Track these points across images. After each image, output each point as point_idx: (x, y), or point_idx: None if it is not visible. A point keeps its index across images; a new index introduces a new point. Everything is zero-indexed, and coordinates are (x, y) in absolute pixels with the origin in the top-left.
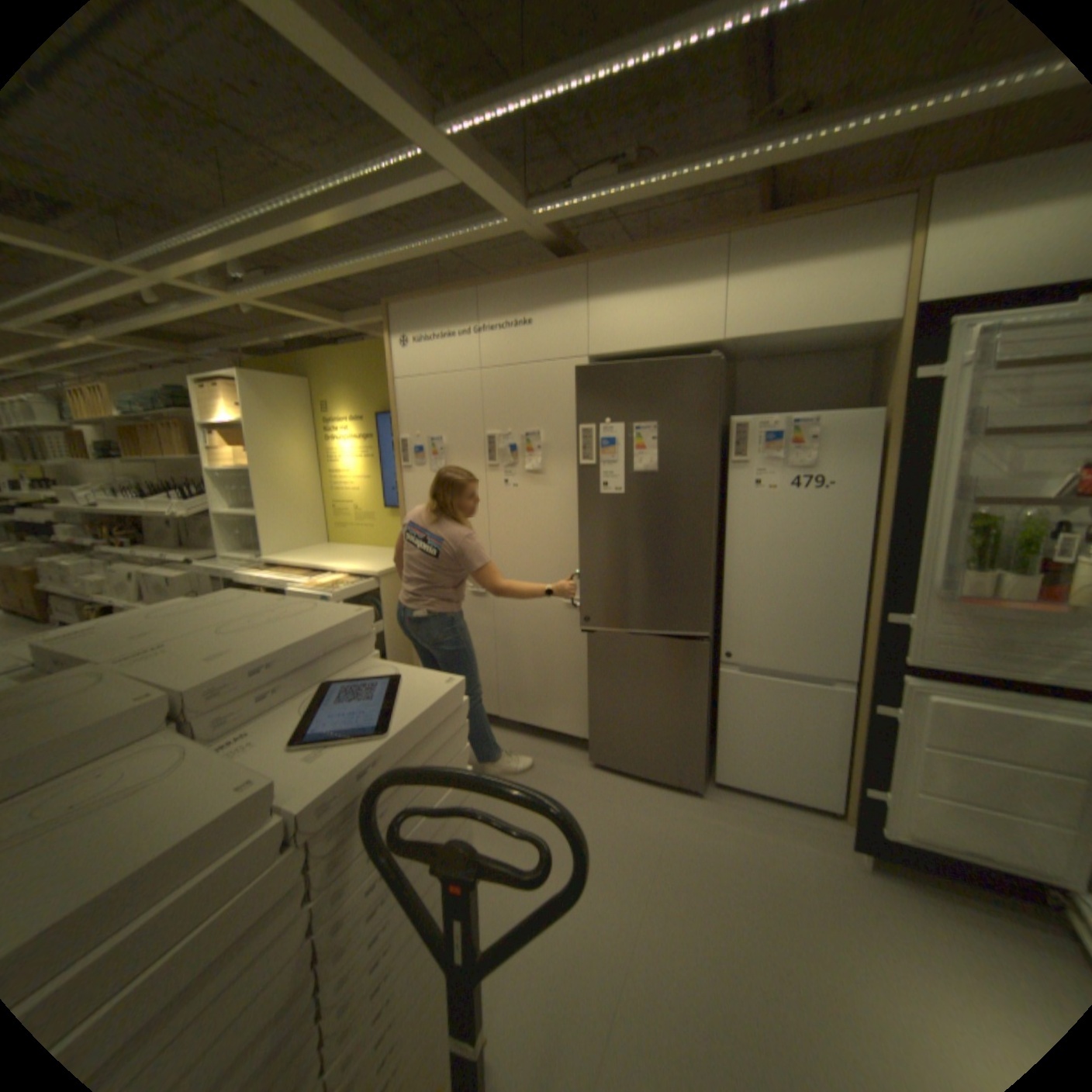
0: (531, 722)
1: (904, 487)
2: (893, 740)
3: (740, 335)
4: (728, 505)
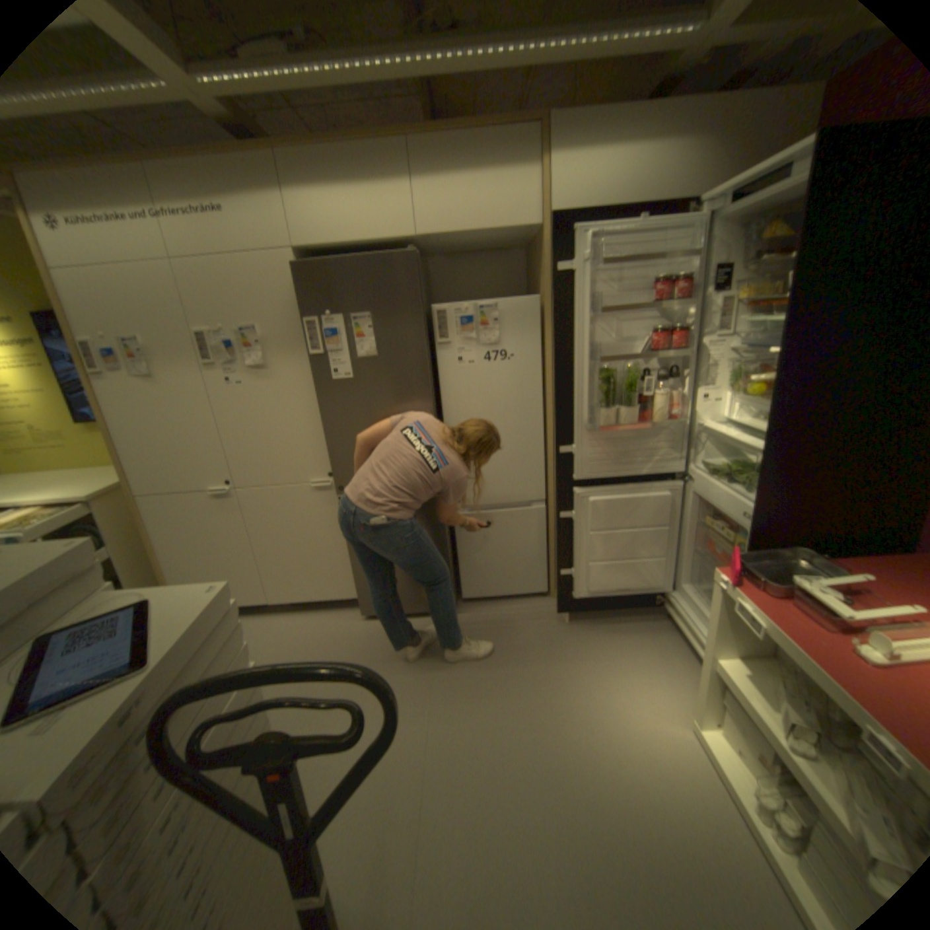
0: (301, 599)
1: (557, 354)
2: (571, 532)
3: (428, 232)
4: (440, 381)
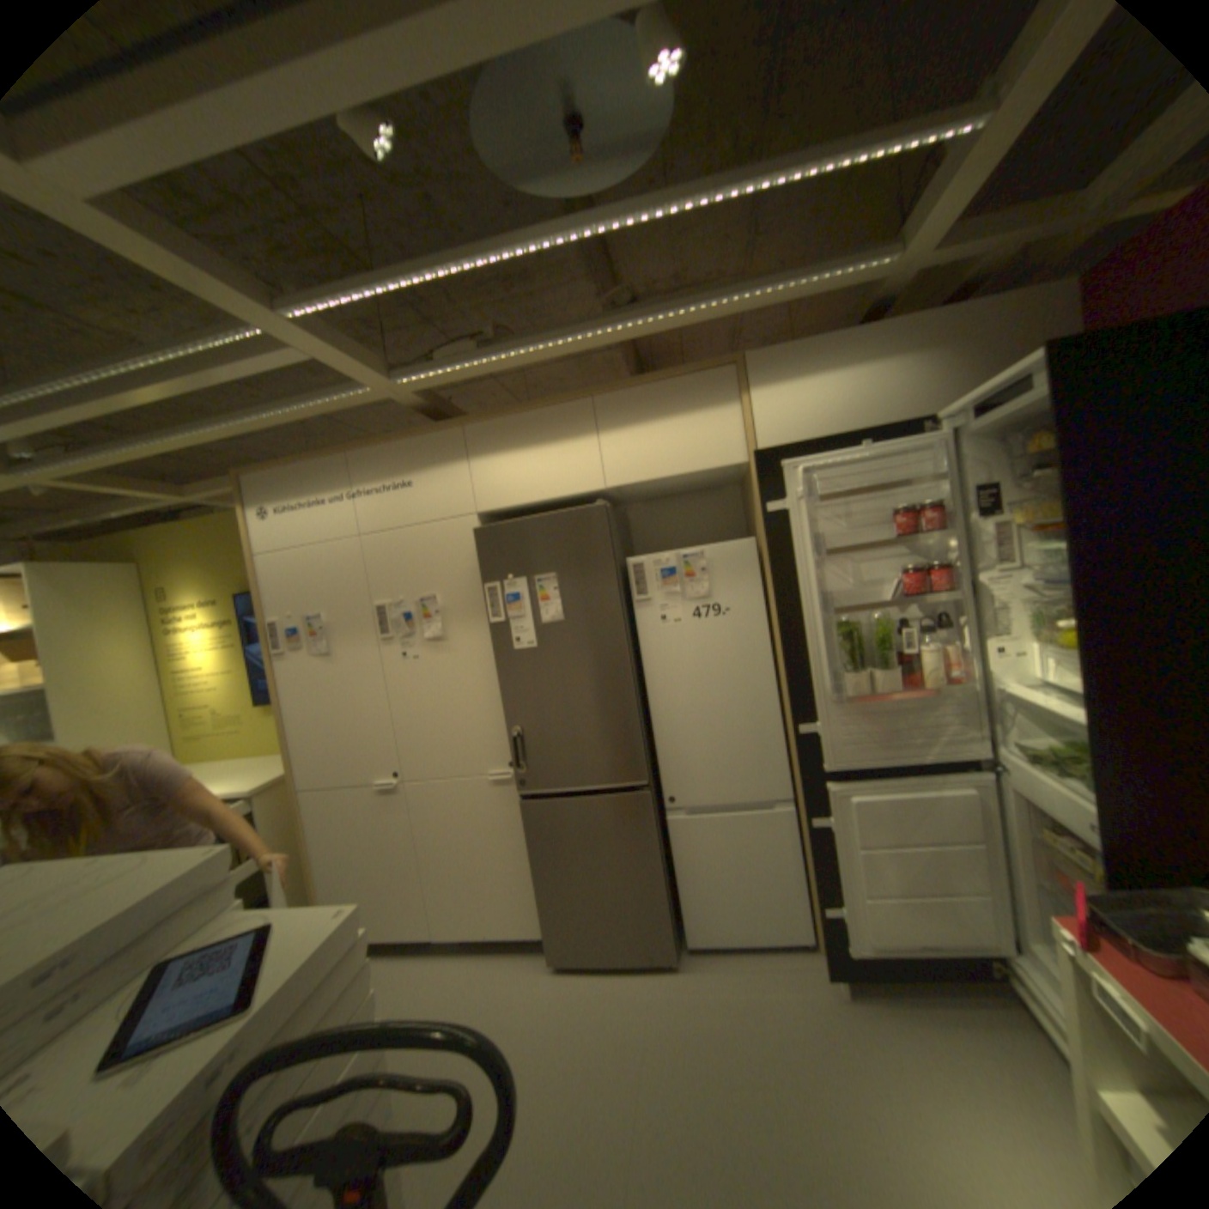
0: (472, 937)
1: (784, 606)
2: (833, 851)
3: (619, 484)
4: (641, 644)
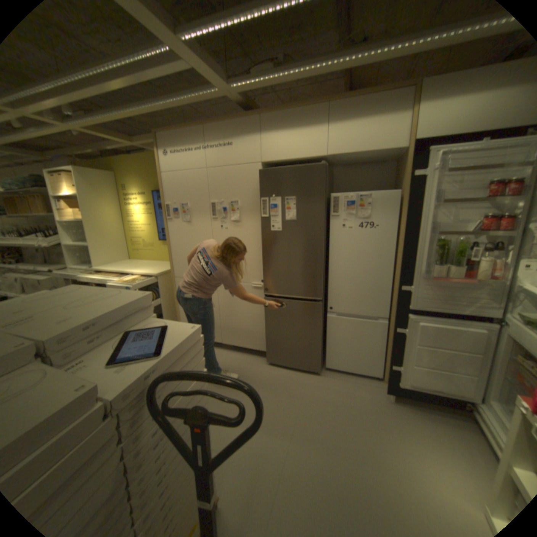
0: (238, 345)
1: (409, 227)
2: (404, 343)
3: (334, 153)
4: (330, 237)
